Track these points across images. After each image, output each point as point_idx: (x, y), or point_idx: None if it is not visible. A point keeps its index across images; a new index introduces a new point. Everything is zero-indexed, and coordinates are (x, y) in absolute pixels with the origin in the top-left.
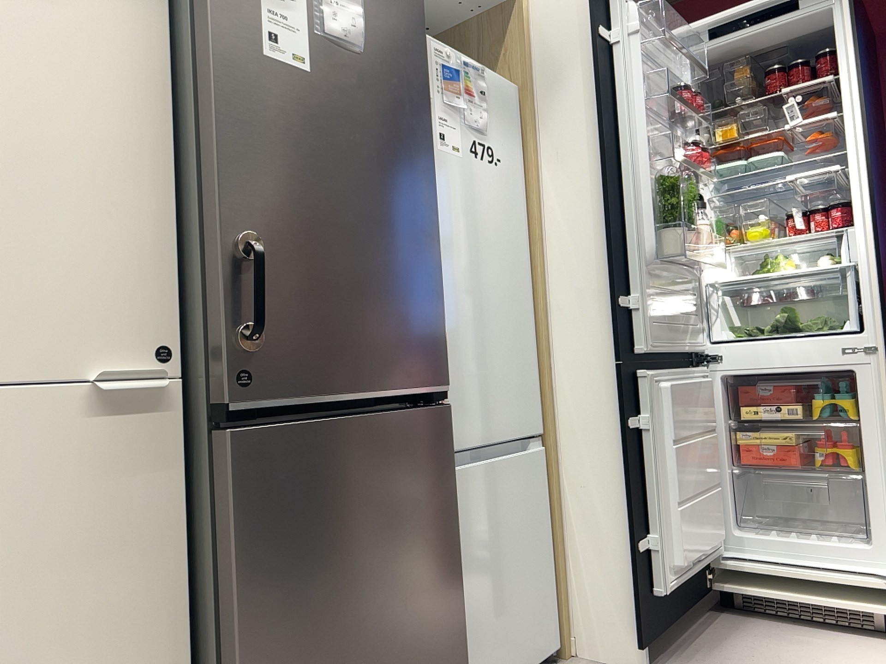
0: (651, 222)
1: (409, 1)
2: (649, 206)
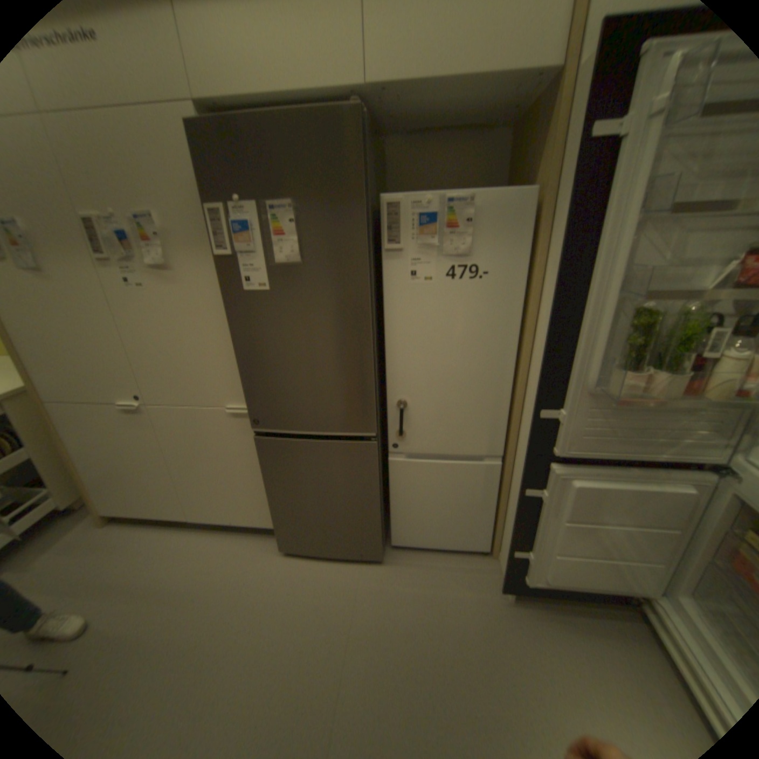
0: (611, 353)
1: (348, 202)
2: (616, 337)
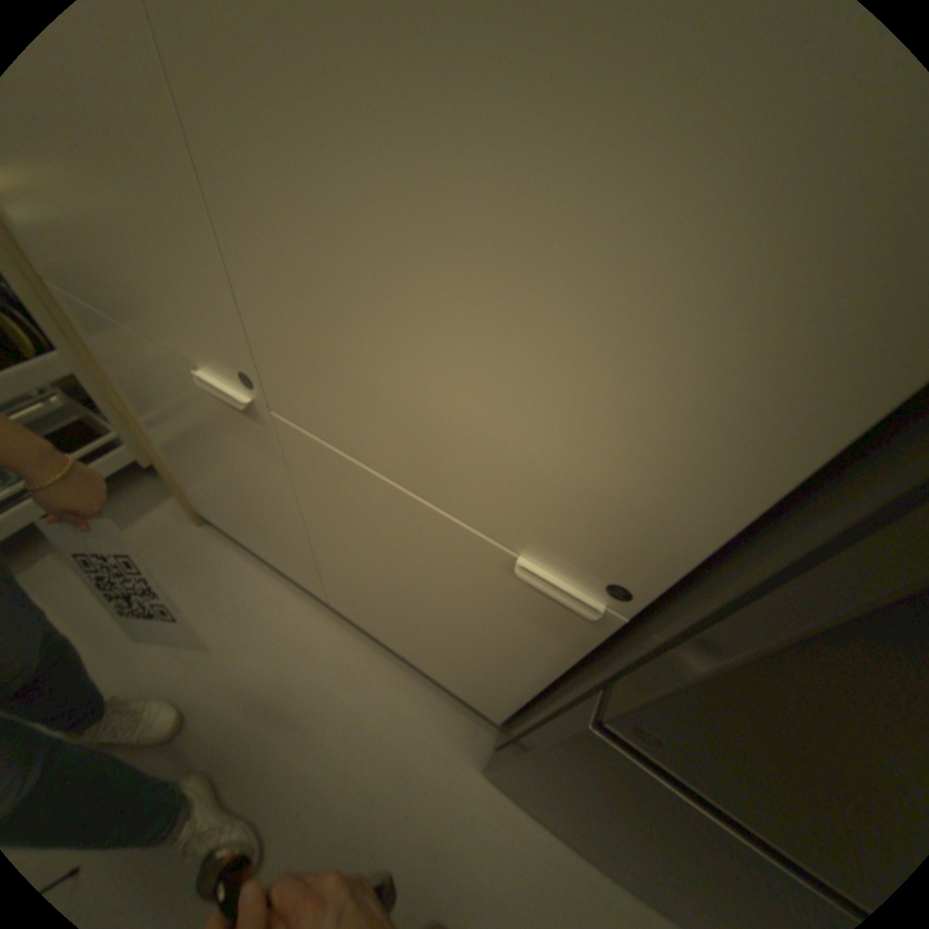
0: None
1: None
2: None
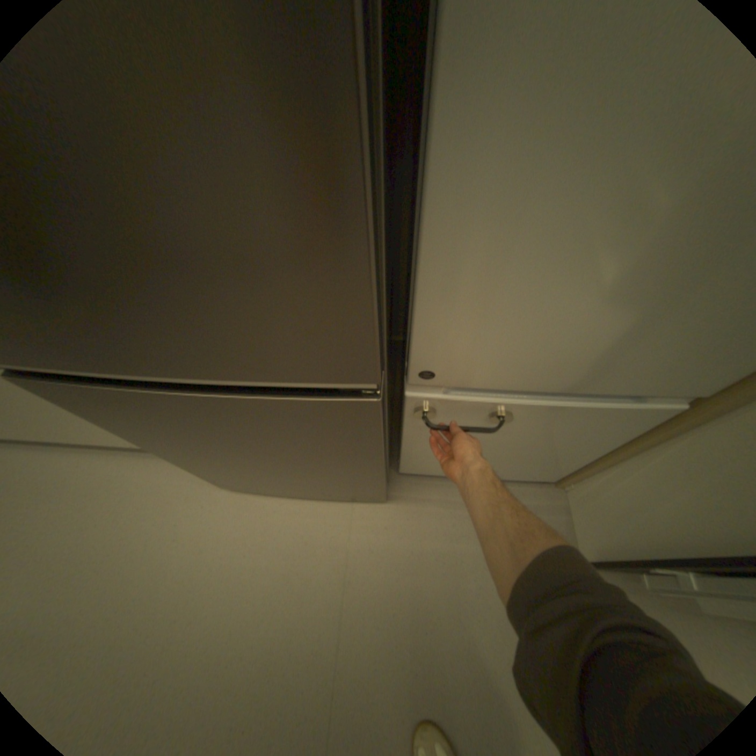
0: None
1: None
2: None
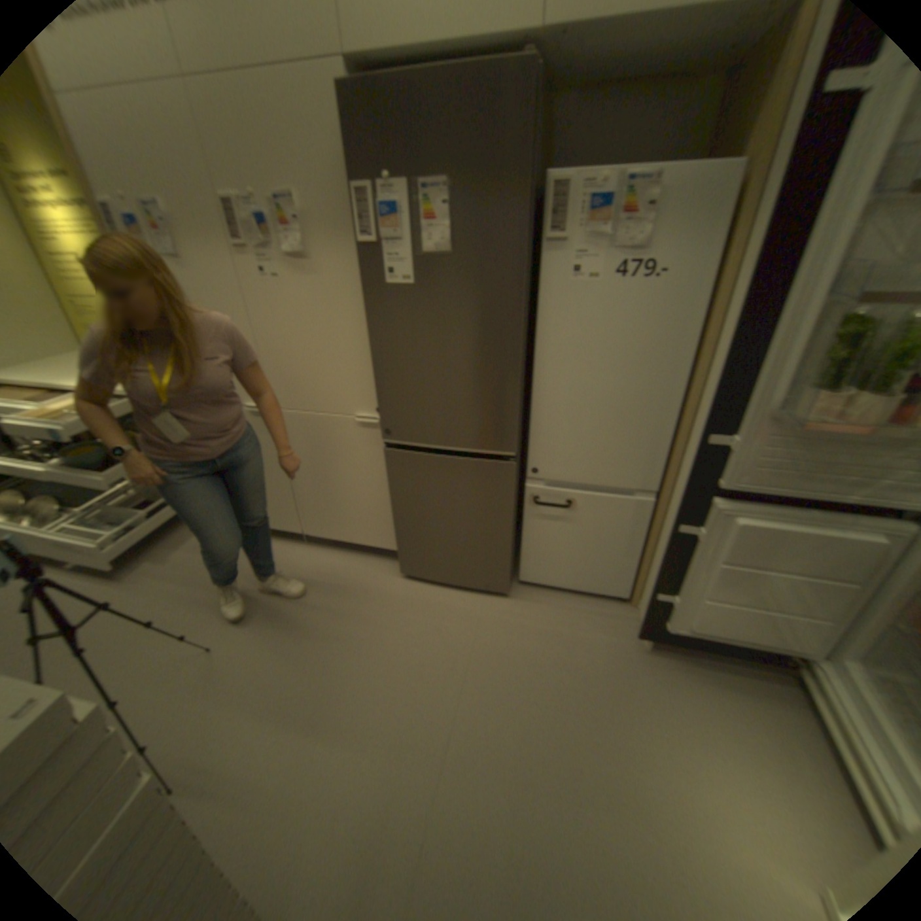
0: (806, 369)
1: (509, 179)
2: (815, 350)
